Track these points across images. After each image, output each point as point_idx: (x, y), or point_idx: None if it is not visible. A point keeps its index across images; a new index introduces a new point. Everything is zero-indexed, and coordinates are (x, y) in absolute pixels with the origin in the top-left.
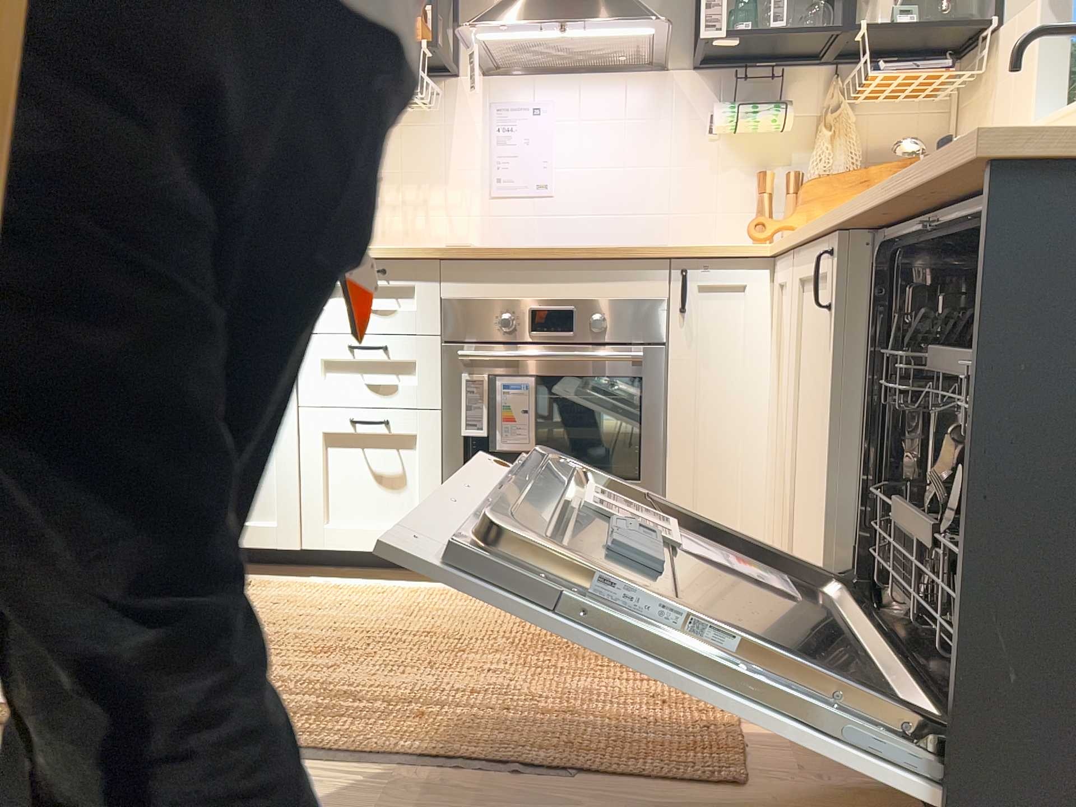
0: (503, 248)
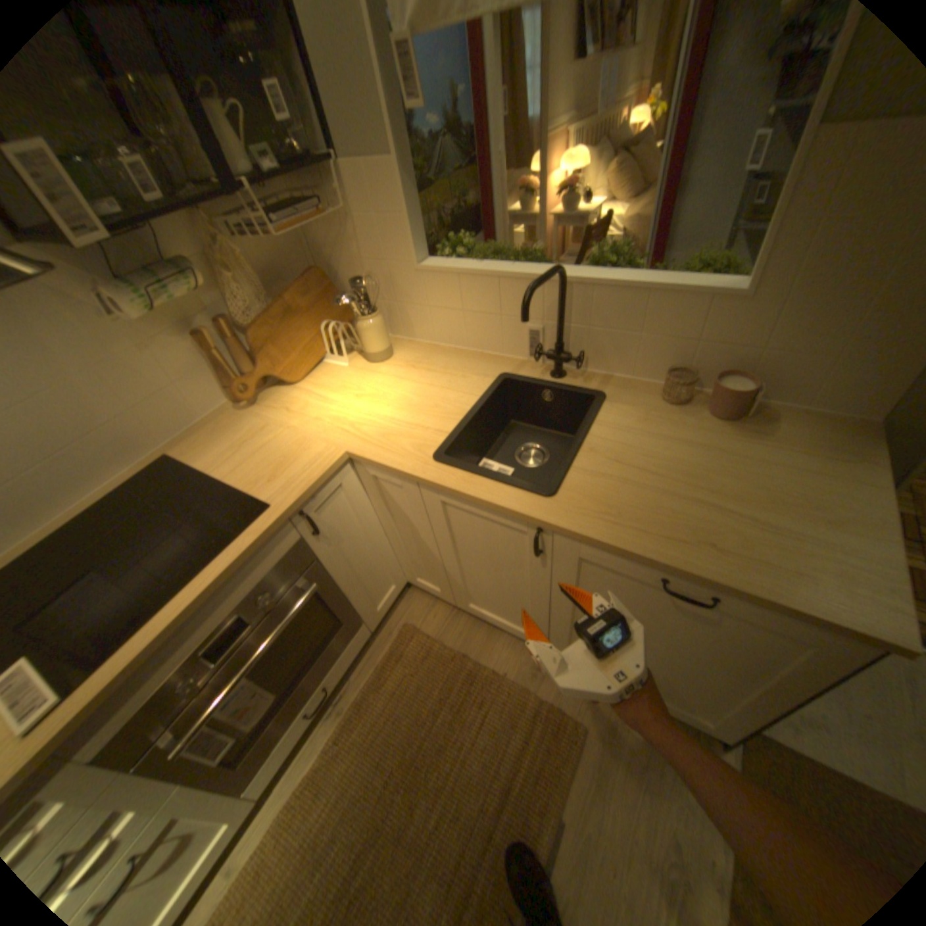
0: (127, 662)
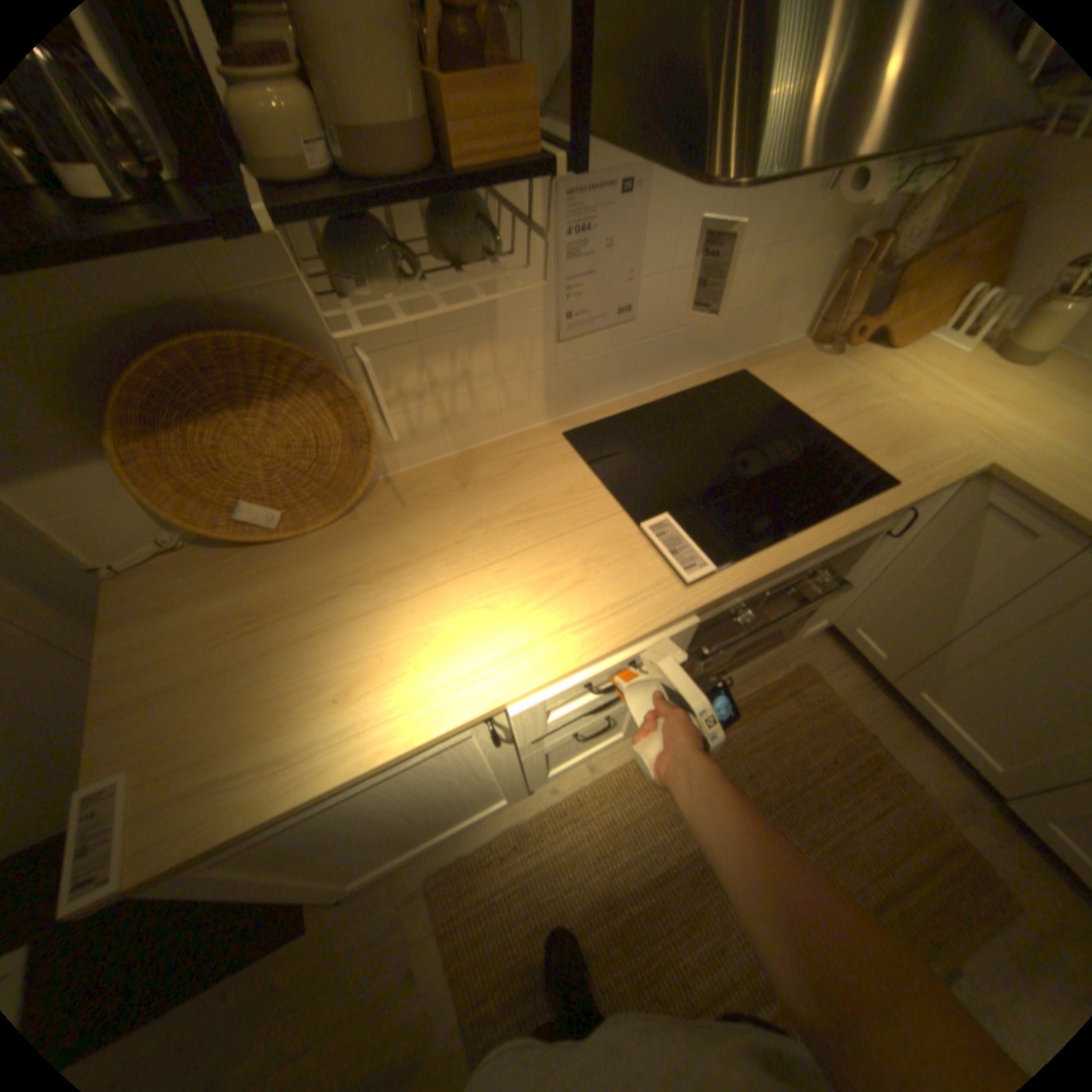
0: (770, 571)
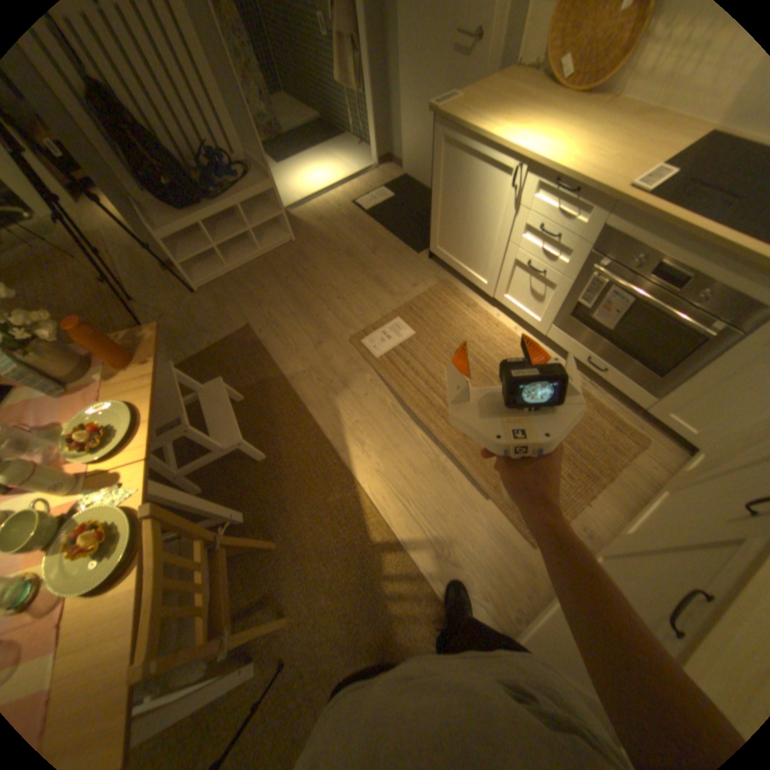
0: (667, 213)
